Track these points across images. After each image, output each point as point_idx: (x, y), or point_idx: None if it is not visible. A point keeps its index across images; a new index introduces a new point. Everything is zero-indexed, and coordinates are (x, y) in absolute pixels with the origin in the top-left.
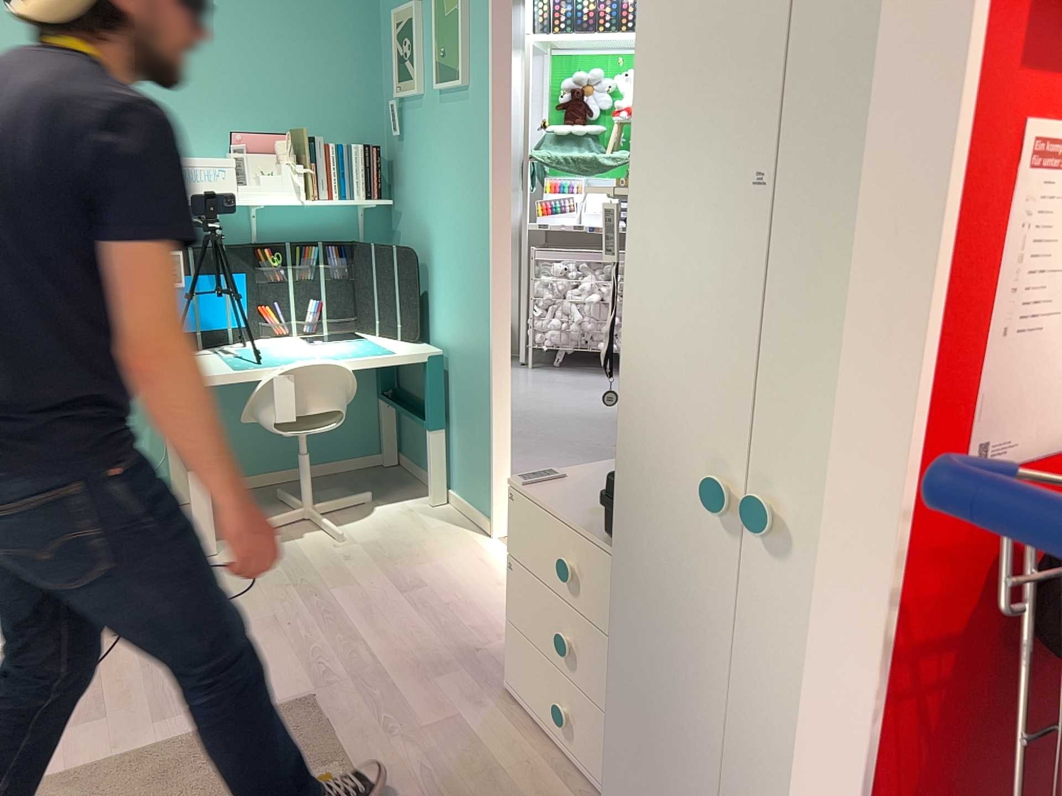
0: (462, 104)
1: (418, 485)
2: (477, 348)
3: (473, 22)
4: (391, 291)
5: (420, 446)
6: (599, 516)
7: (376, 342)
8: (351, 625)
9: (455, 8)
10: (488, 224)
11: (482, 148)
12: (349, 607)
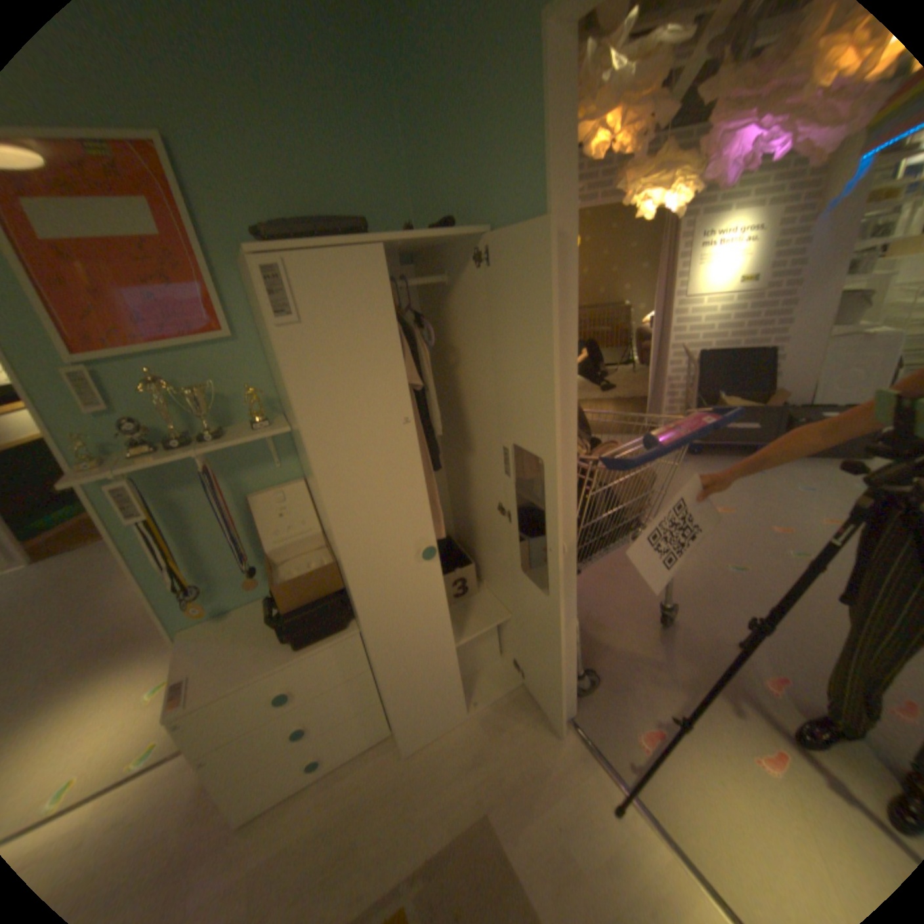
0: None
1: None
2: None
3: None
4: None
5: None
6: (267, 658)
7: None
8: None
9: None
10: None
11: None
12: None
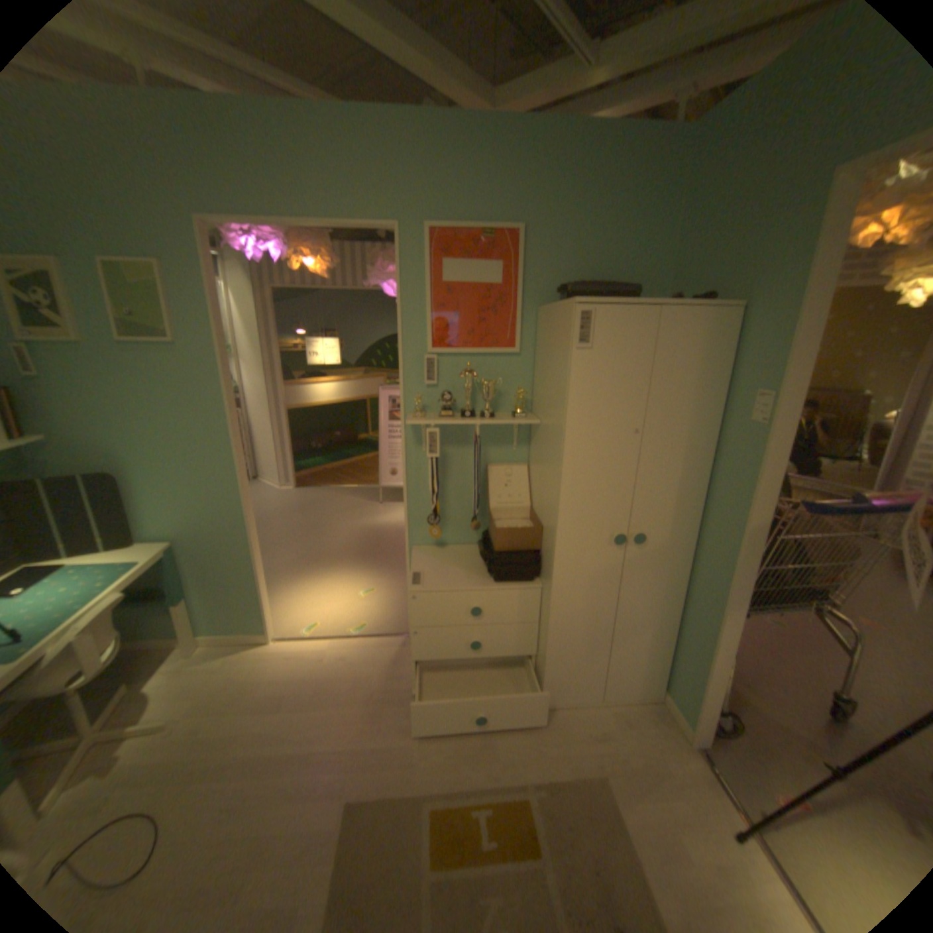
0: (163, 355)
1: (144, 654)
2: (222, 530)
3: (175, 293)
4: (79, 515)
5: (130, 625)
6: (474, 579)
7: (82, 563)
8: (286, 756)
9: (147, 279)
10: (227, 444)
11: (207, 390)
12: (261, 751)
